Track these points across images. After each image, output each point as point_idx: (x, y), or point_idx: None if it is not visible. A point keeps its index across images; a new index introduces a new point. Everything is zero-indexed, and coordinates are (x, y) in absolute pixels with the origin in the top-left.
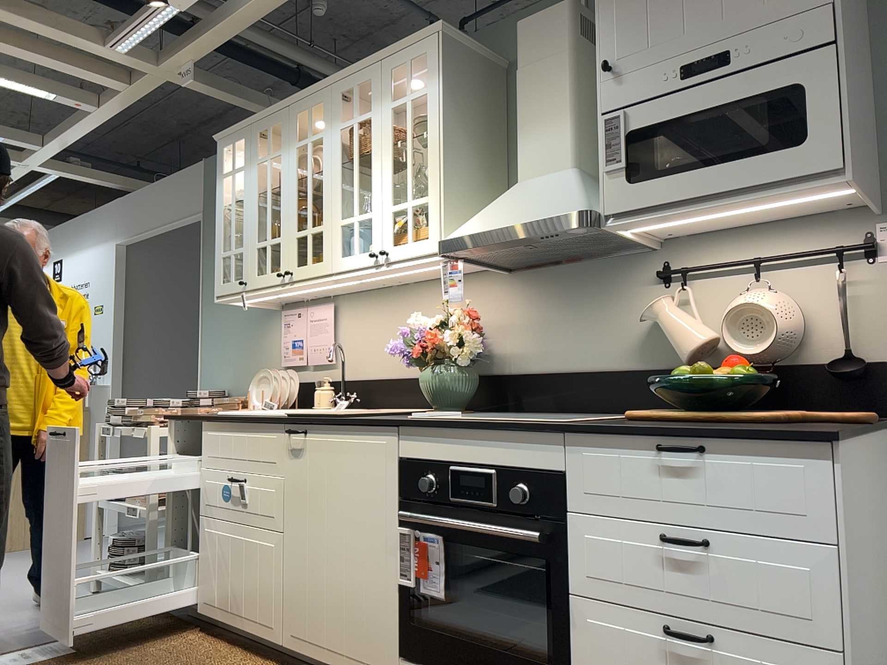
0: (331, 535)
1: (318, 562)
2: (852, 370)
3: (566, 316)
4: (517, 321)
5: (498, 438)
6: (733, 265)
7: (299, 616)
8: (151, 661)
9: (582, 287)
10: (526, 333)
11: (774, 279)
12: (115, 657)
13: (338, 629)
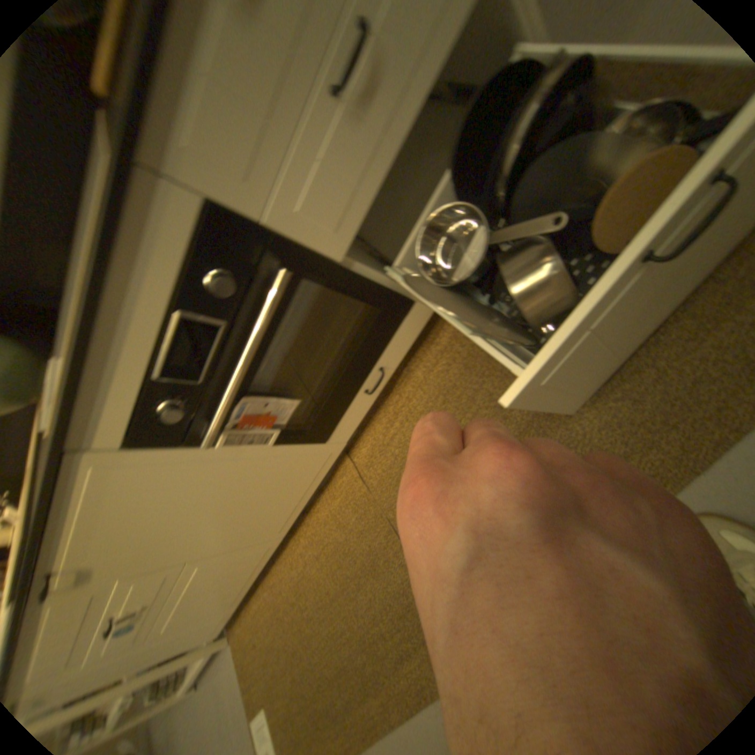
0: (204, 515)
1: (228, 523)
2: None
3: None
4: None
5: (118, 296)
6: None
7: (268, 529)
8: (282, 640)
9: None
10: None
11: None
12: (275, 670)
13: (289, 495)
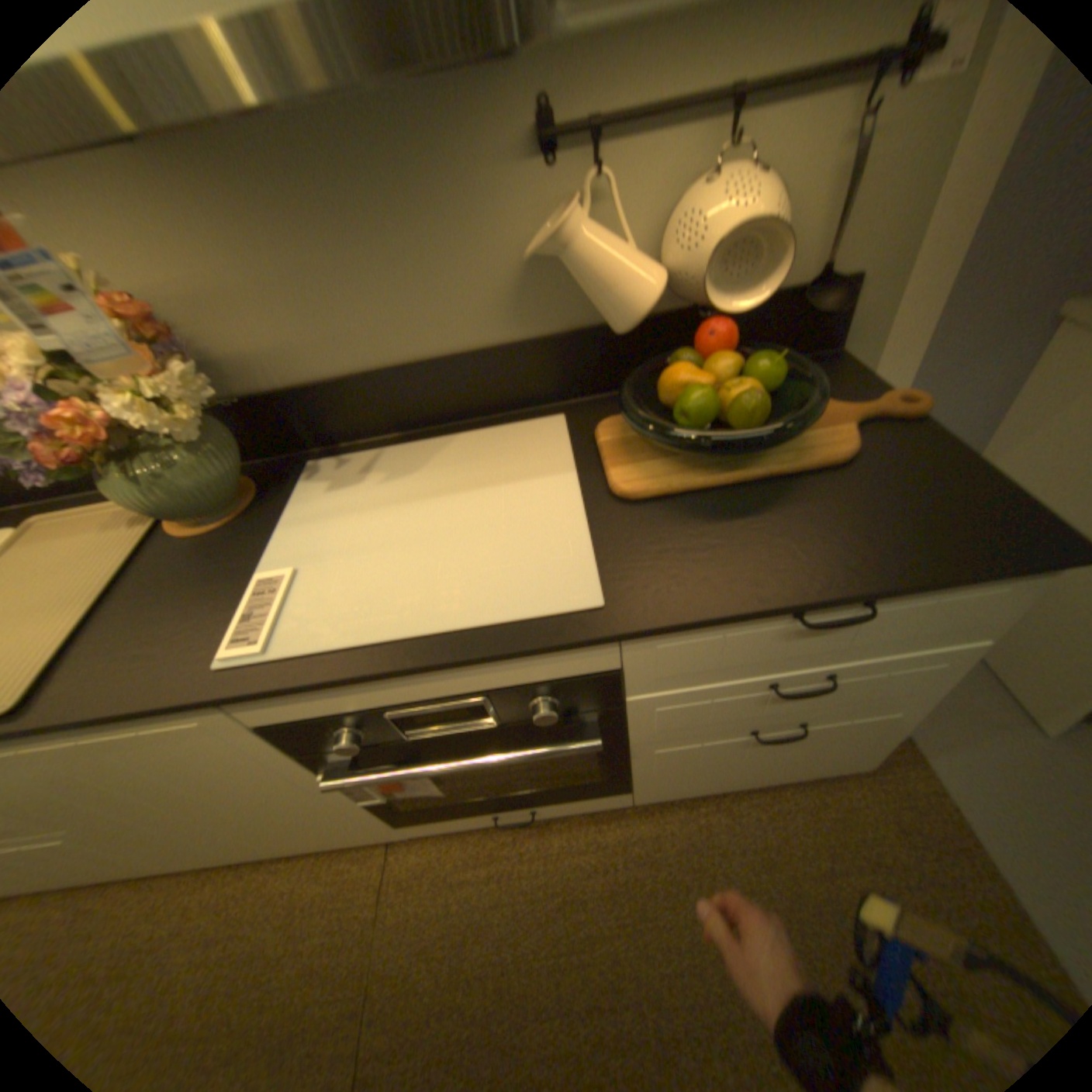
0: (181, 809)
1: (183, 826)
2: (841, 299)
3: (345, 255)
4: (231, 279)
5: (473, 665)
6: (690, 101)
7: (199, 853)
8: None
9: (358, 176)
10: (266, 304)
11: (749, 130)
12: None
13: (280, 842)
